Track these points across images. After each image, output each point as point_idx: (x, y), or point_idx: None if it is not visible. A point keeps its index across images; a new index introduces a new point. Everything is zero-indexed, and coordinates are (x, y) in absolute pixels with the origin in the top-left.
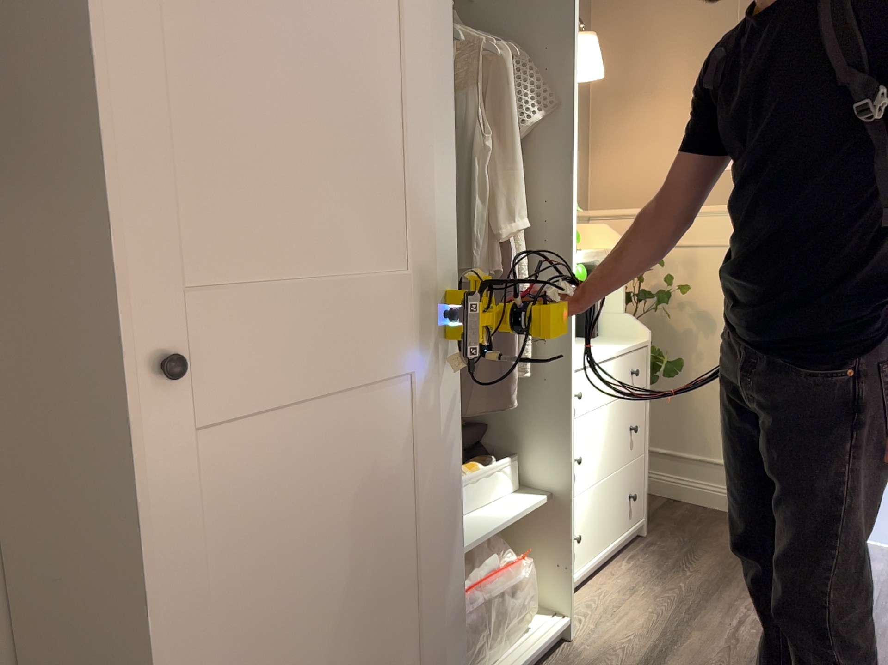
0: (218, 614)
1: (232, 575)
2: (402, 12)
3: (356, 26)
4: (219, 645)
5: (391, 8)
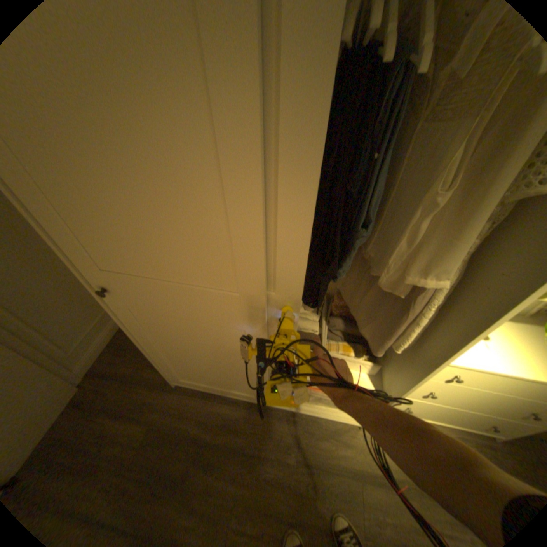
0: (157, 344)
1: (159, 340)
2: (208, 92)
3: (150, 125)
4: (161, 349)
5: (191, 90)
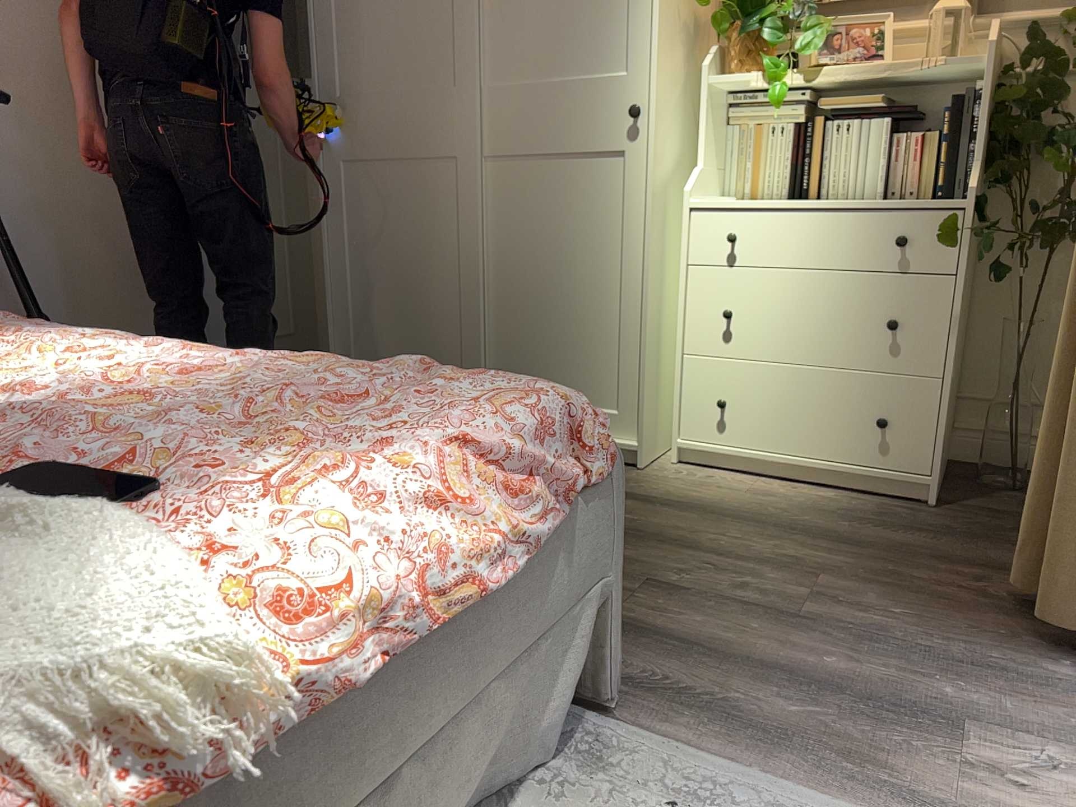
0: (352, 252)
1: (358, 237)
2: None
3: None
4: (353, 267)
5: None
